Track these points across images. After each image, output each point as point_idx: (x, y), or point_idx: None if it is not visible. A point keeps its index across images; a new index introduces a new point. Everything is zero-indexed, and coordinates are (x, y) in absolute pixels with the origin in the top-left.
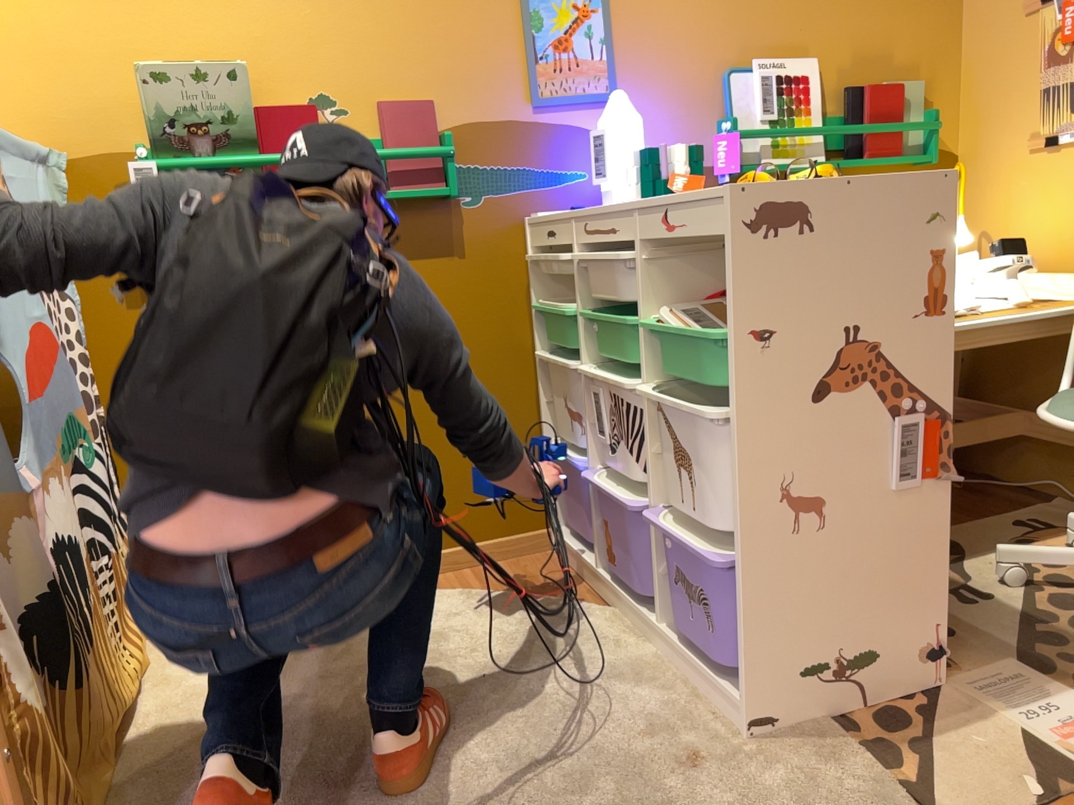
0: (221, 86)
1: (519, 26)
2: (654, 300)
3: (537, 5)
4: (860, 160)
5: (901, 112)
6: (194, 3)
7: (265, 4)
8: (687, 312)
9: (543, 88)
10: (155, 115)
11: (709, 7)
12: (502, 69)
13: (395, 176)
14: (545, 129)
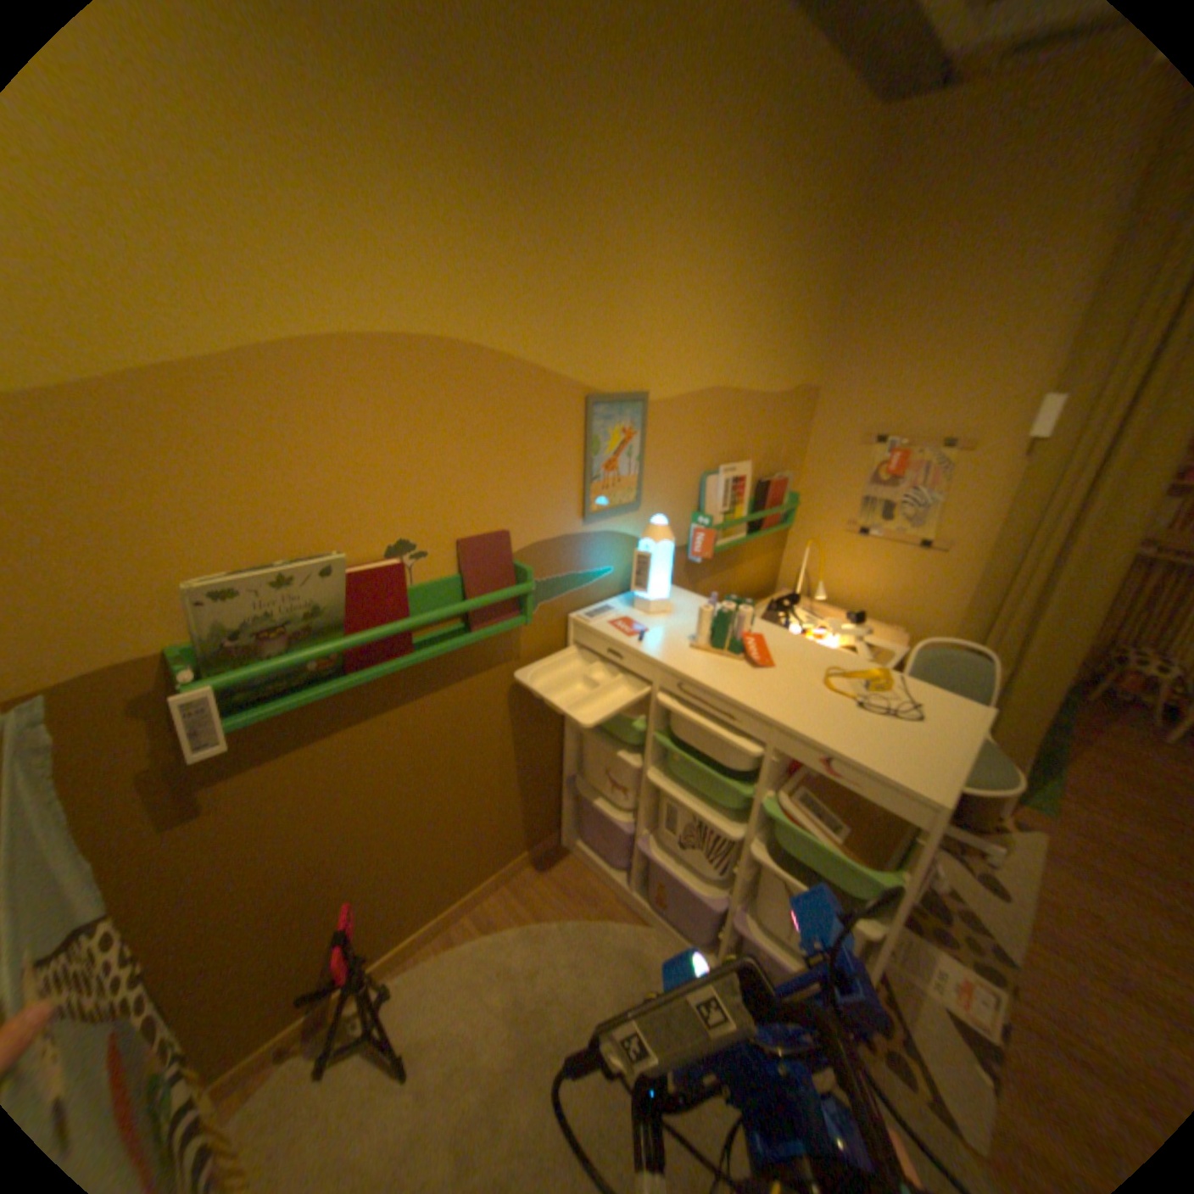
0: (309, 584)
1: (582, 450)
2: (770, 780)
3: (598, 429)
4: (759, 529)
5: (784, 496)
6: (237, 447)
7: (336, 442)
8: (805, 797)
9: (593, 504)
10: (208, 633)
11: (703, 423)
12: (565, 490)
13: (477, 614)
14: (589, 538)
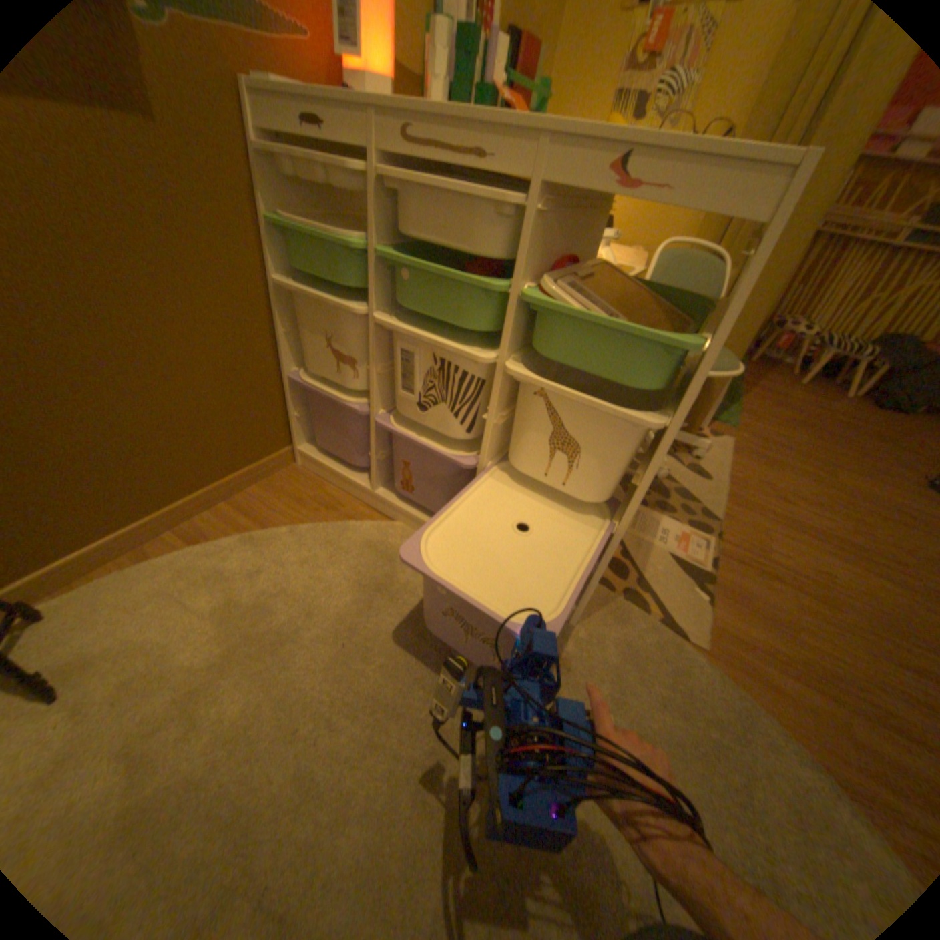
0: None
1: None
2: (532, 262)
3: None
4: None
5: (536, 72)
6: None
7: None
8: (575, 284)
9: None
10: None
11: None
12: None
13: None
14: None
